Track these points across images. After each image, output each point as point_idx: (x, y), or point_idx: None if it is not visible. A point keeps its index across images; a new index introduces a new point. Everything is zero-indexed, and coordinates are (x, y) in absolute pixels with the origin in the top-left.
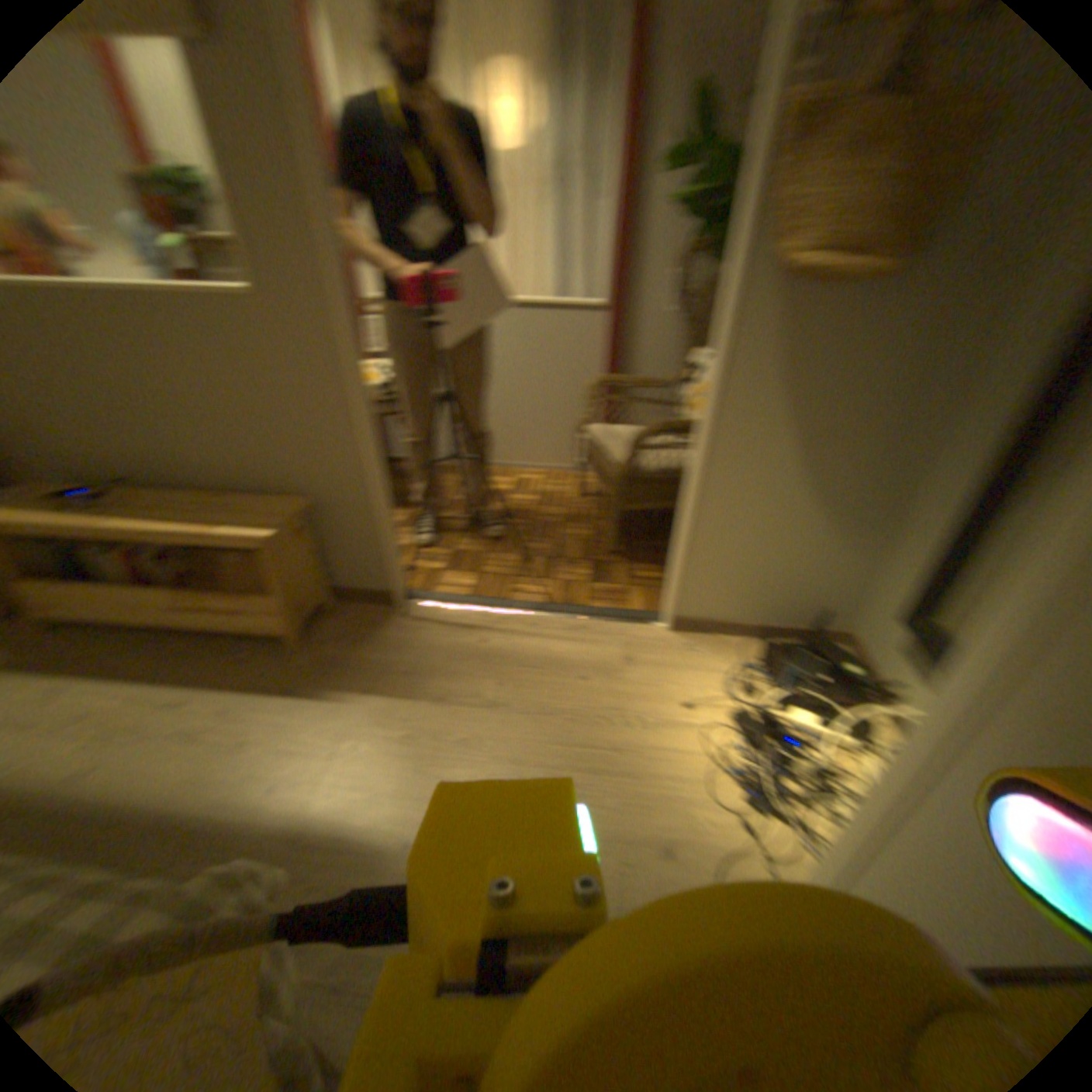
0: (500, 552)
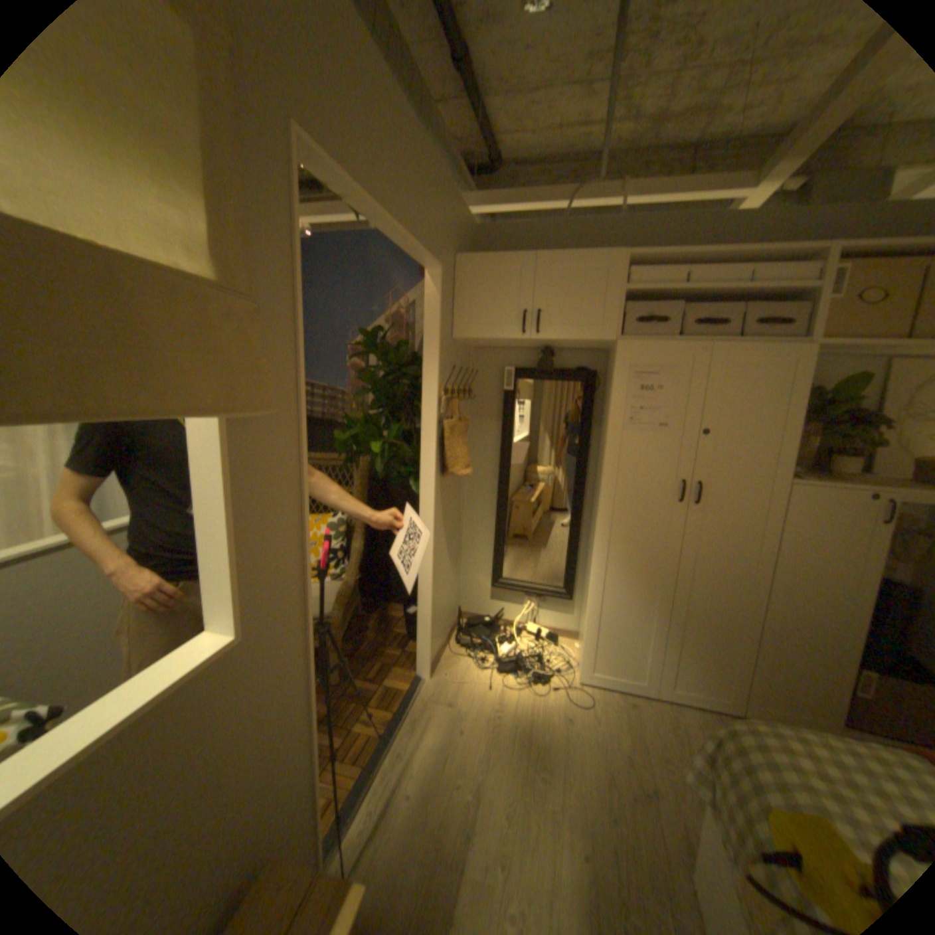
0: None
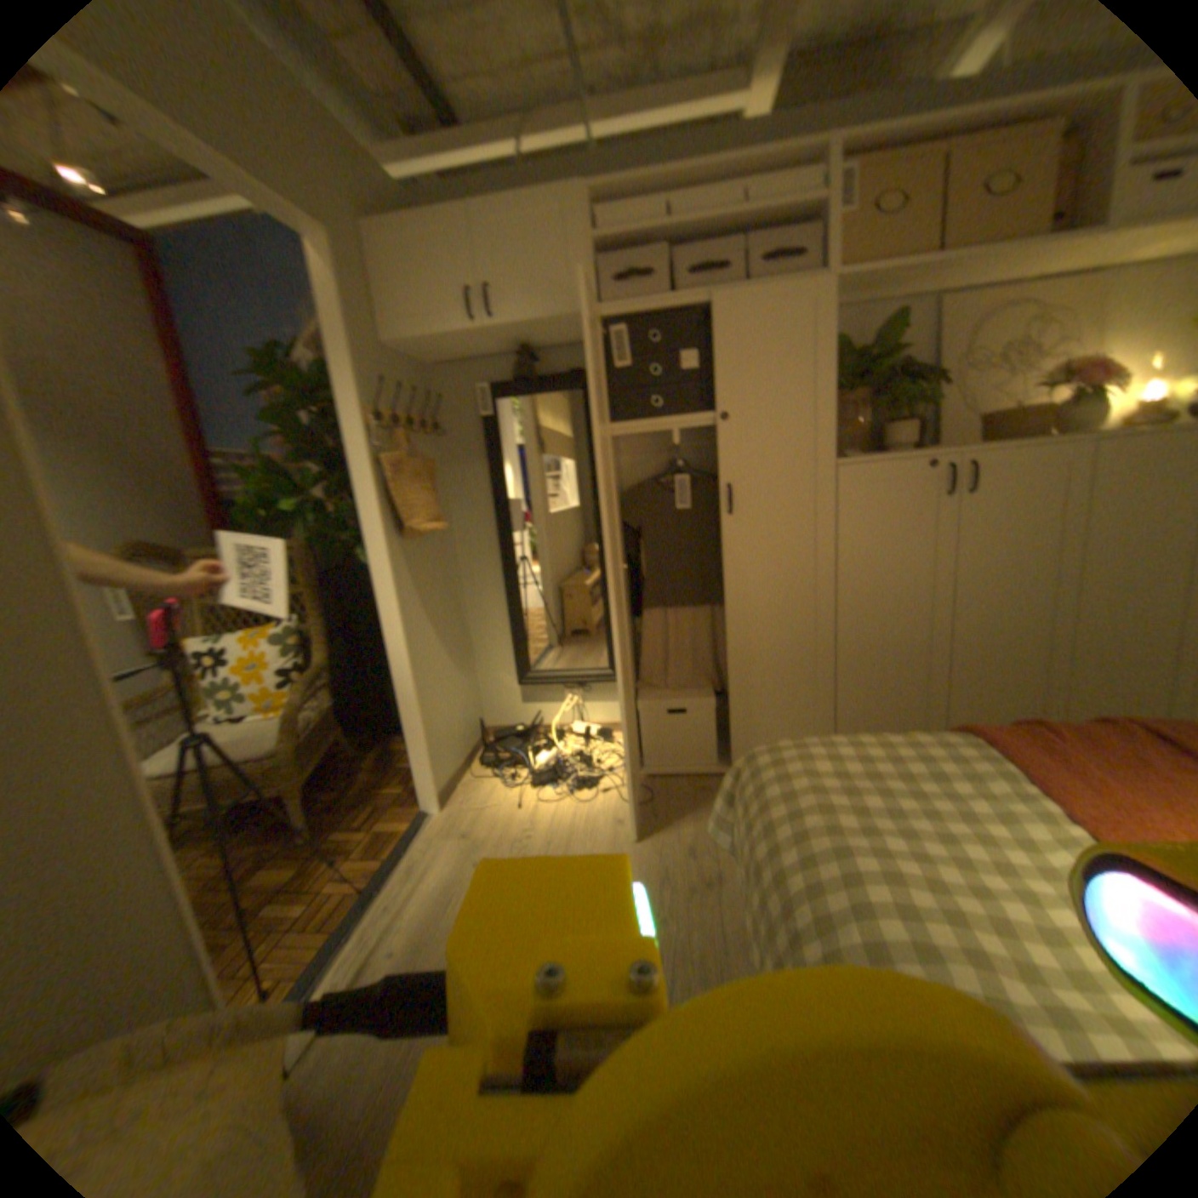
0: (216, 950)
